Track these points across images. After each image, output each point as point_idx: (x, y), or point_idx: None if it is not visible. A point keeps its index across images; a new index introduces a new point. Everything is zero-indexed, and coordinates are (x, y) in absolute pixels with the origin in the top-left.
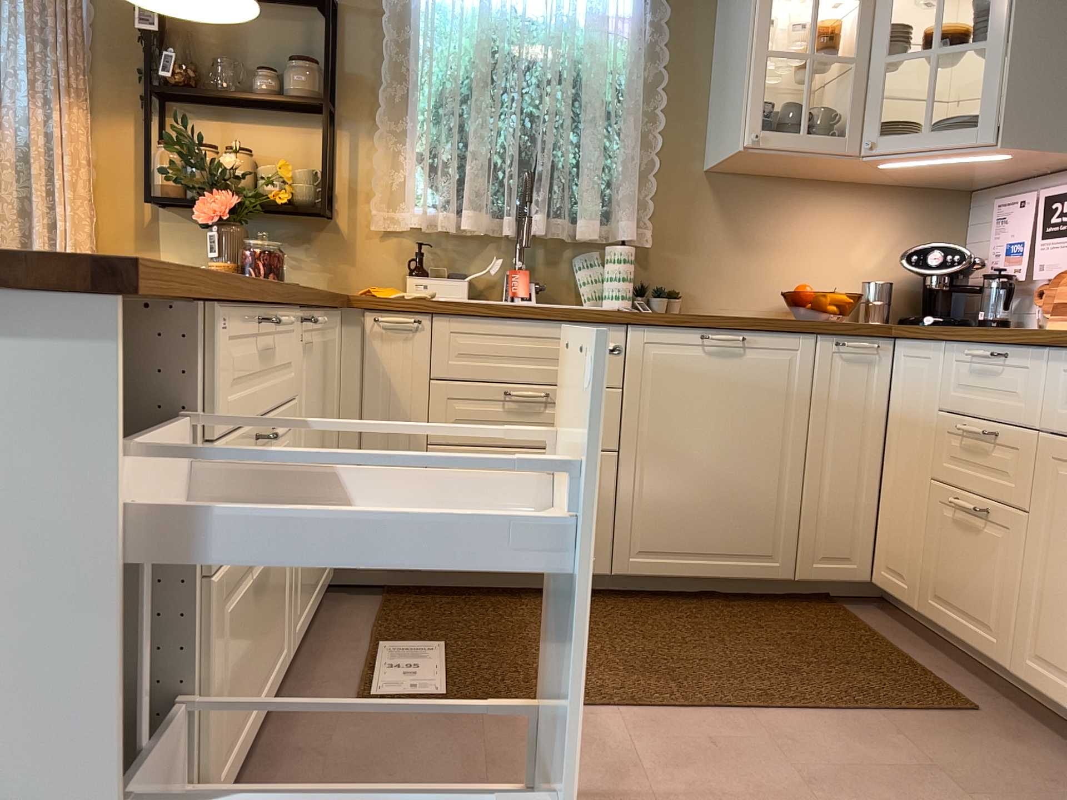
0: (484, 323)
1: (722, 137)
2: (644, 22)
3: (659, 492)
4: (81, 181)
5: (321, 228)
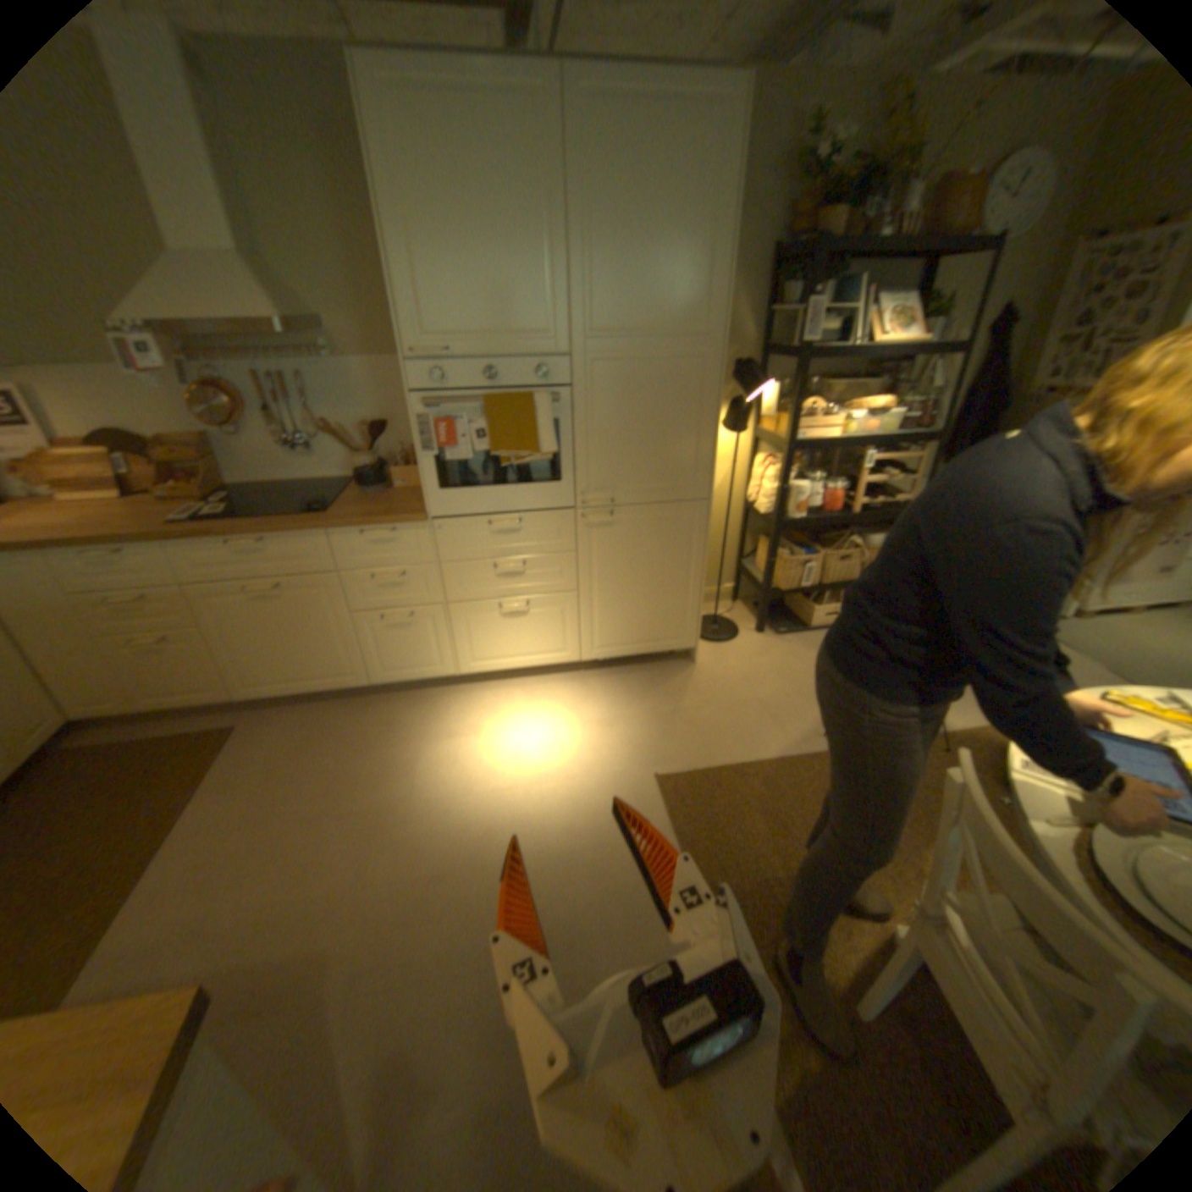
0: None
1: None
2: None
3: None
4: None
5: None
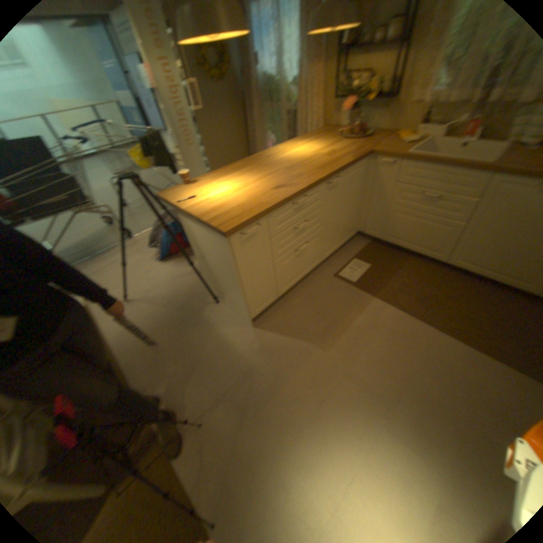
0: (423, 163)
1: None
2: None
3: (481, 243)
4: (319, 90)
5: (393, 99)
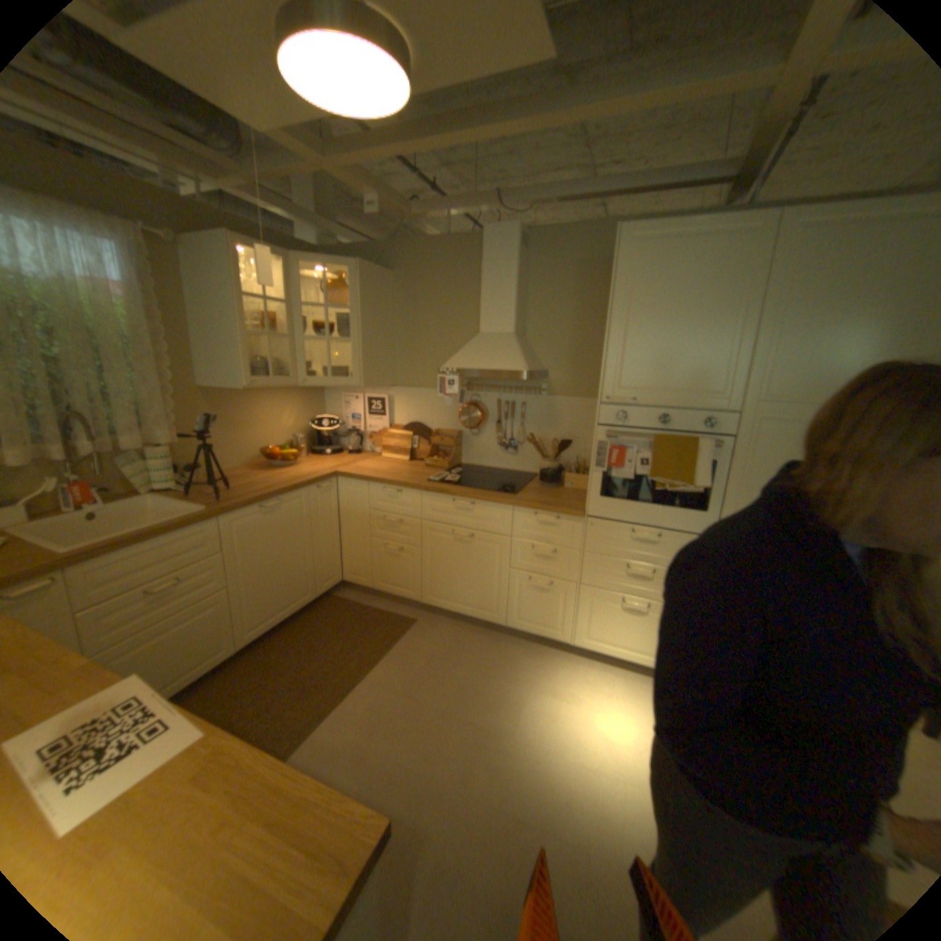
0: (113, 557)
1: (210, 372)
2: (133, 291)
3: (251, 597)
4: None
5: None
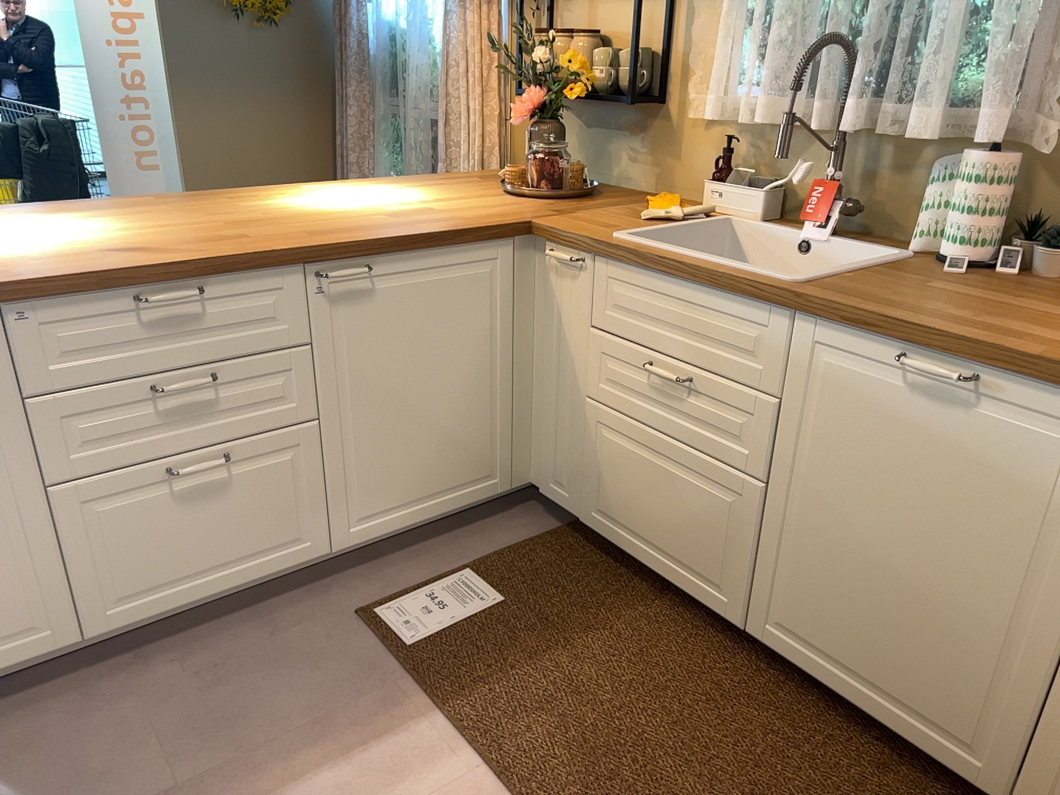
0: (637, 273)
1: None
2: None
3: (810, 560)
4: (487, 75)
5: (652, 116)
